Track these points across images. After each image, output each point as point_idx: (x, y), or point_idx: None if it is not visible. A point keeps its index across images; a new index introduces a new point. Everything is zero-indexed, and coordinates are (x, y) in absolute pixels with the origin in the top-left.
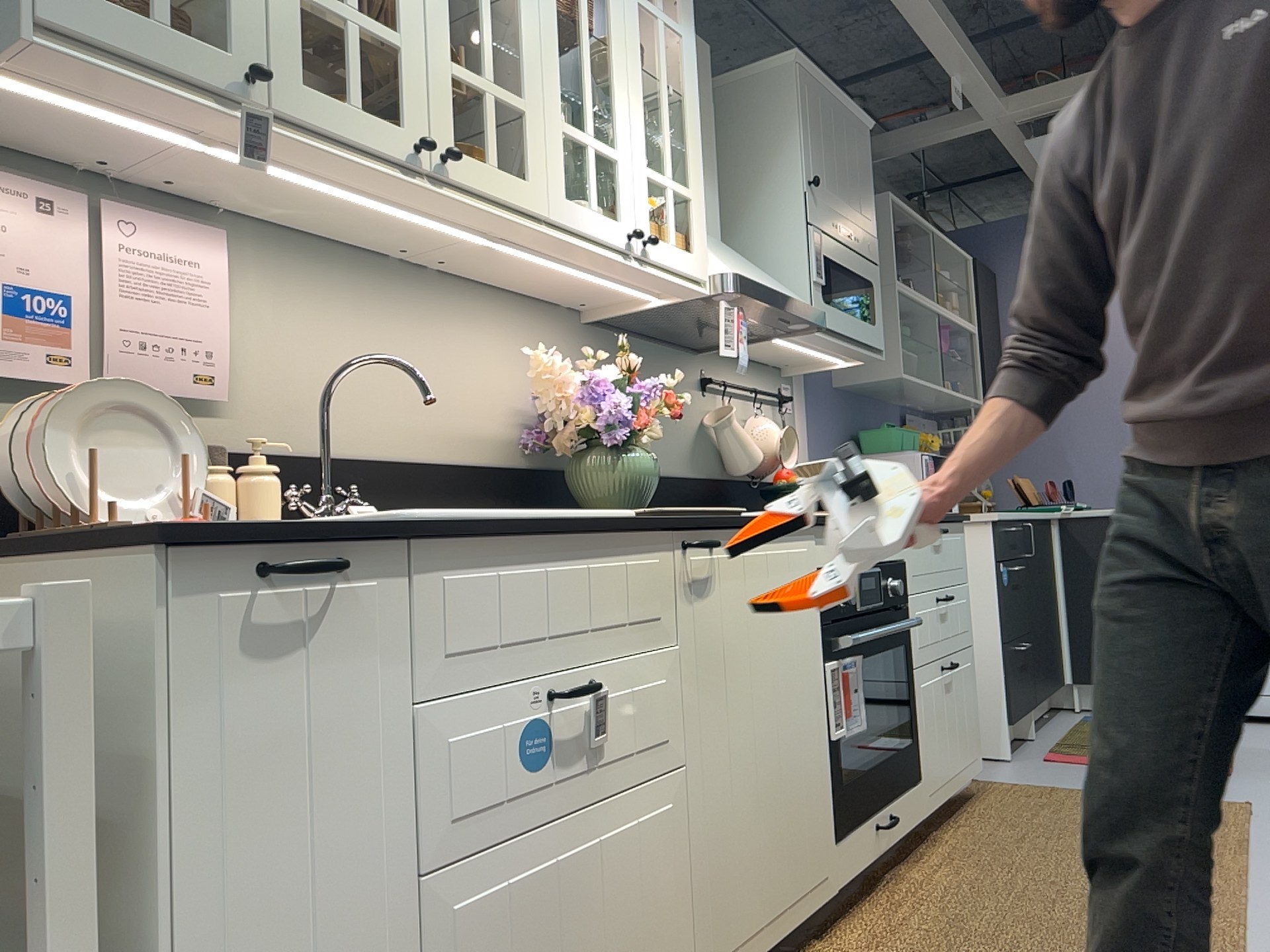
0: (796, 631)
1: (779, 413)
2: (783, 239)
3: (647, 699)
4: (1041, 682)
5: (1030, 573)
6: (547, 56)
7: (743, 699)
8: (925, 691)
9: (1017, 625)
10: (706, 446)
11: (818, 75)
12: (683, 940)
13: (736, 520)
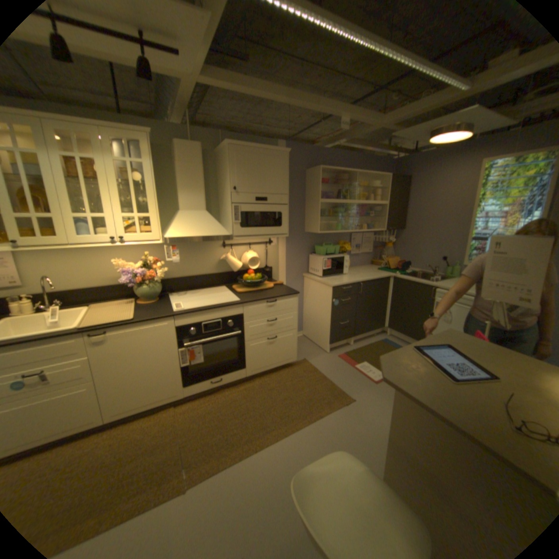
0: (158, 344)
1: (265, 247)
2: (228, 207)
3: (71, 370)
4: (359, 330)
5: (360, 298)
6: (61, 196)
7: (125, 364)
8: (252, 346)
9: (342, 316)
10: (223, 263)
11: (243, 143)
12: (95, 413)
13: (117, 324)
